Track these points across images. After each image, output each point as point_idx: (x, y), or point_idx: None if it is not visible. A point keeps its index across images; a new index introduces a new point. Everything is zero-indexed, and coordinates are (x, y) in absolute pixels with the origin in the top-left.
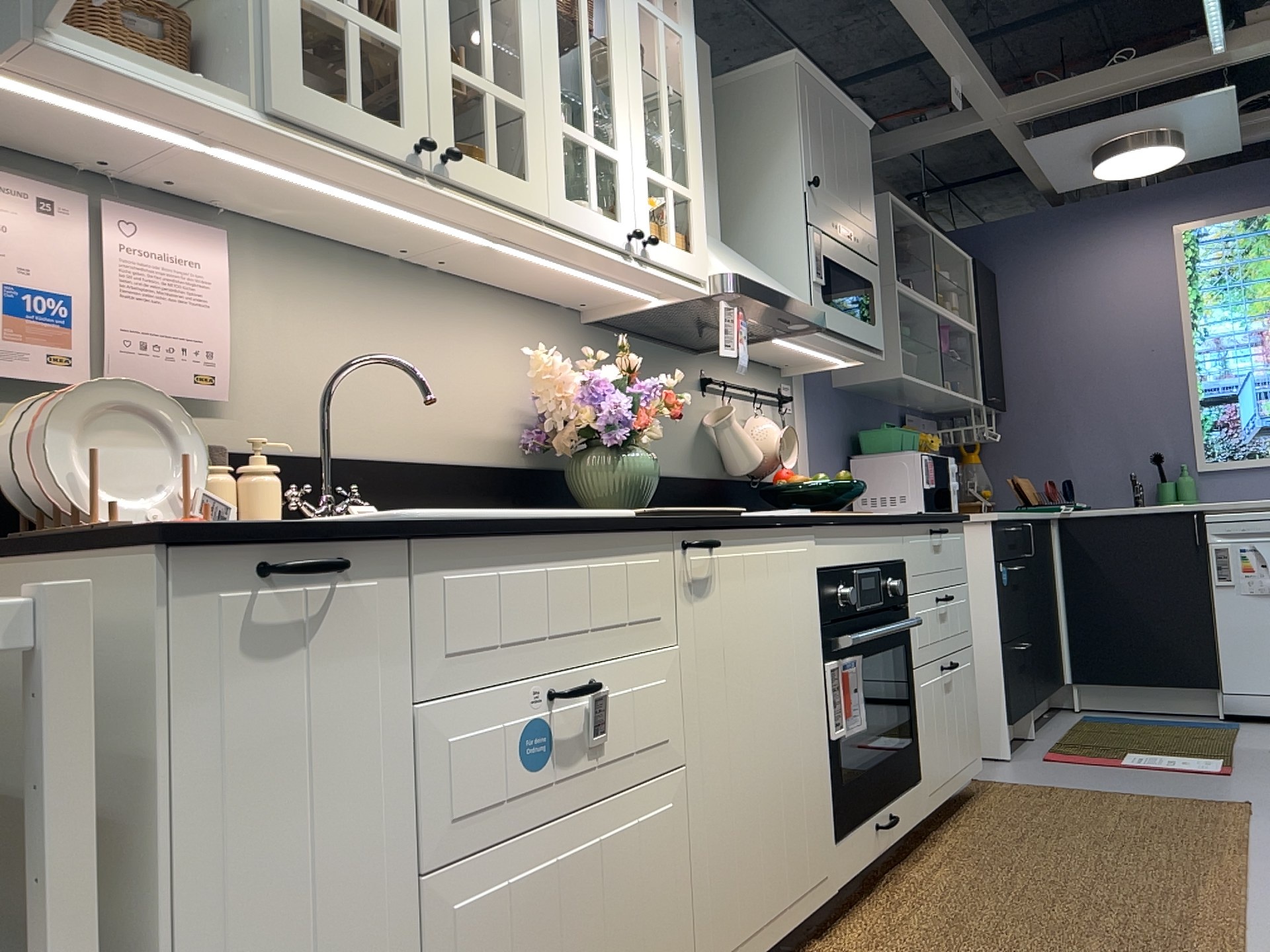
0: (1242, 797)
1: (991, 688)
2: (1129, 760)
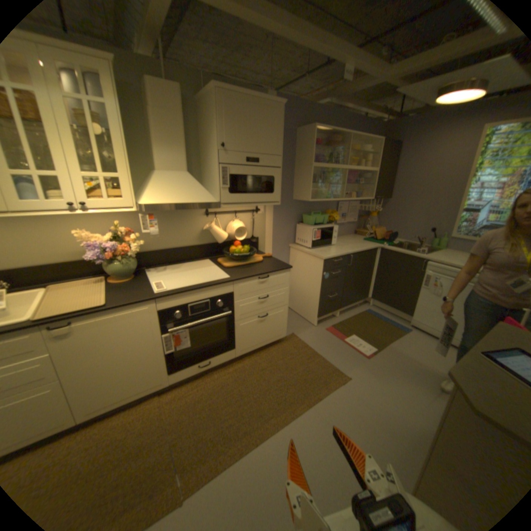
0: (354, 374)
1: (315, 306)
2: (348, 340)
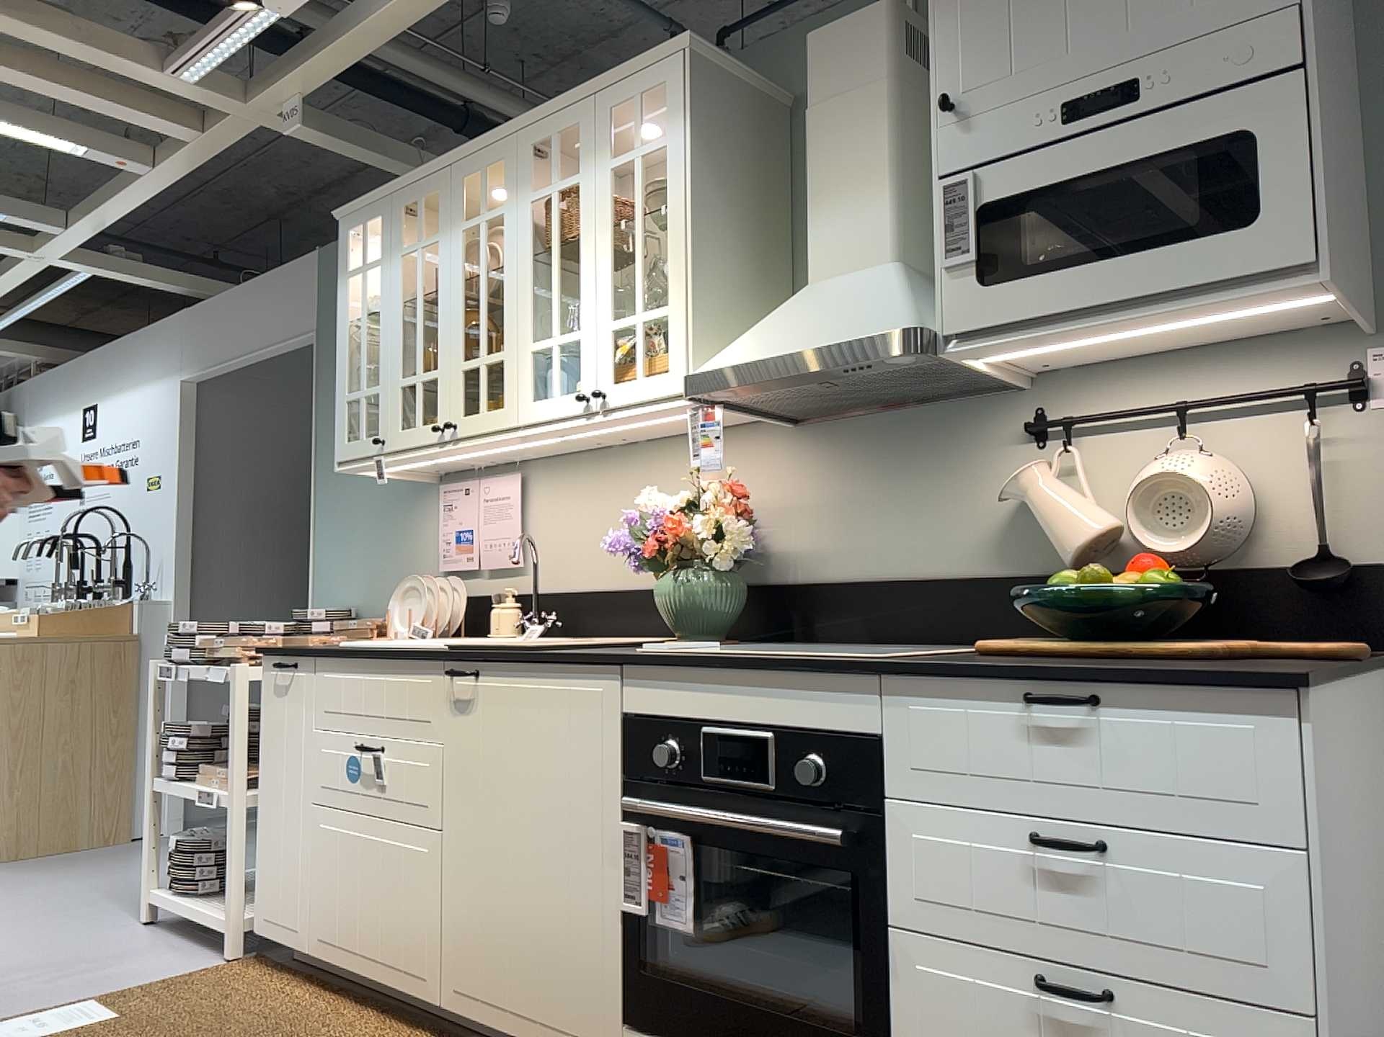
0: None
1: None
2: None
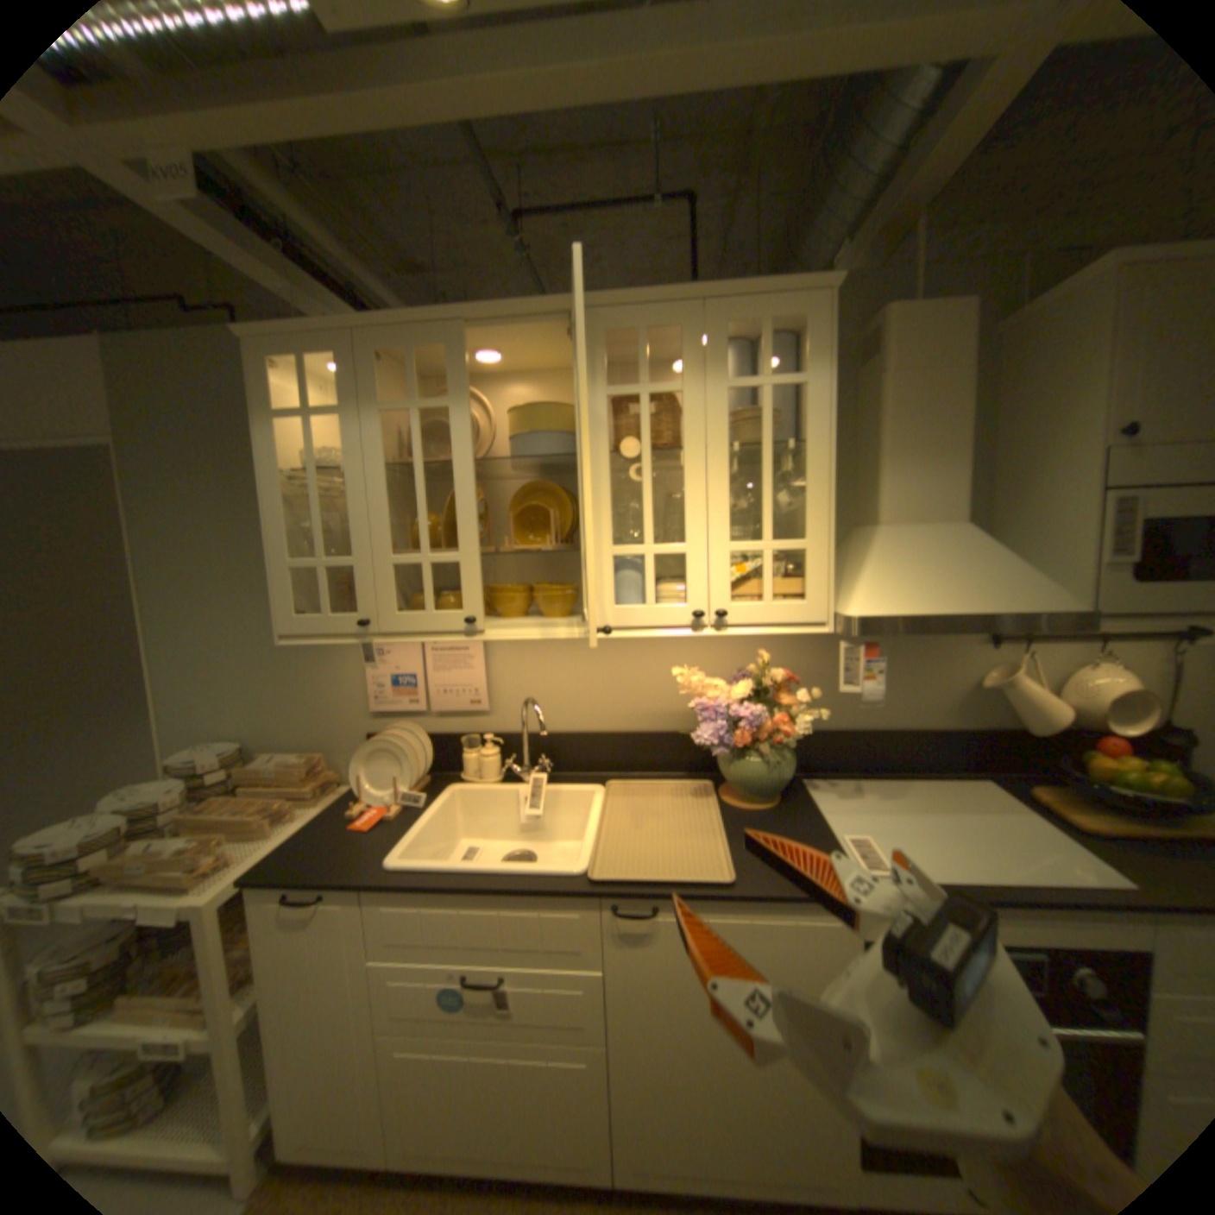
0: None
1: None
2: None
